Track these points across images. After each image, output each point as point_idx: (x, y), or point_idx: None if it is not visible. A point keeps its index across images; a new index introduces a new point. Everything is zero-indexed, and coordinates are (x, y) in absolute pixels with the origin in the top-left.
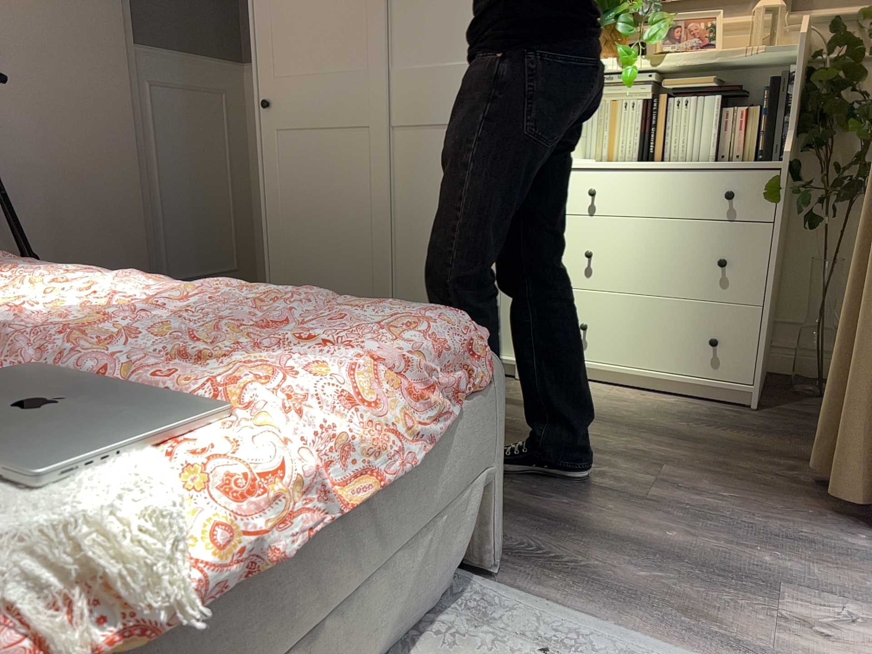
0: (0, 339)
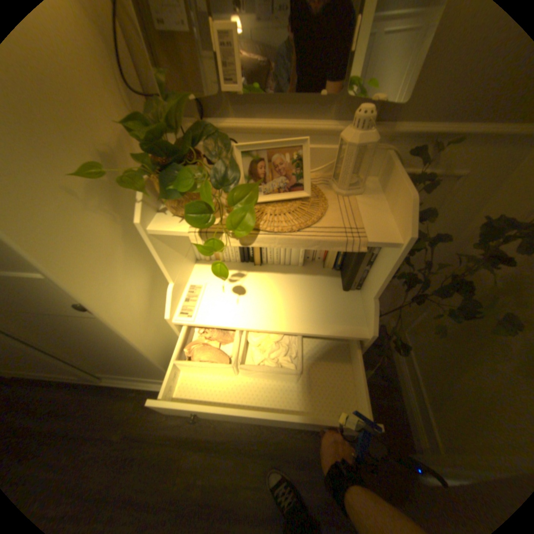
0: None
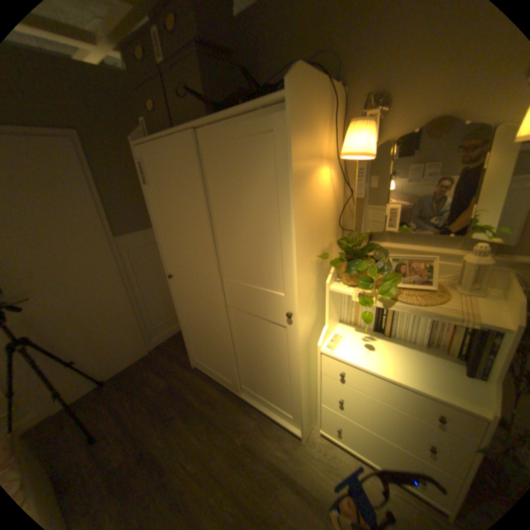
0: None
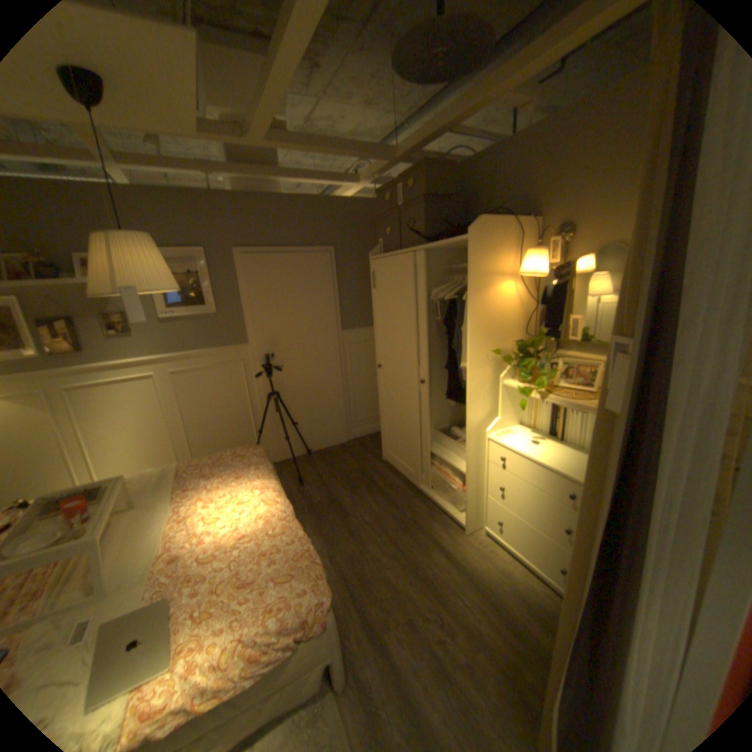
0: (192, 555)
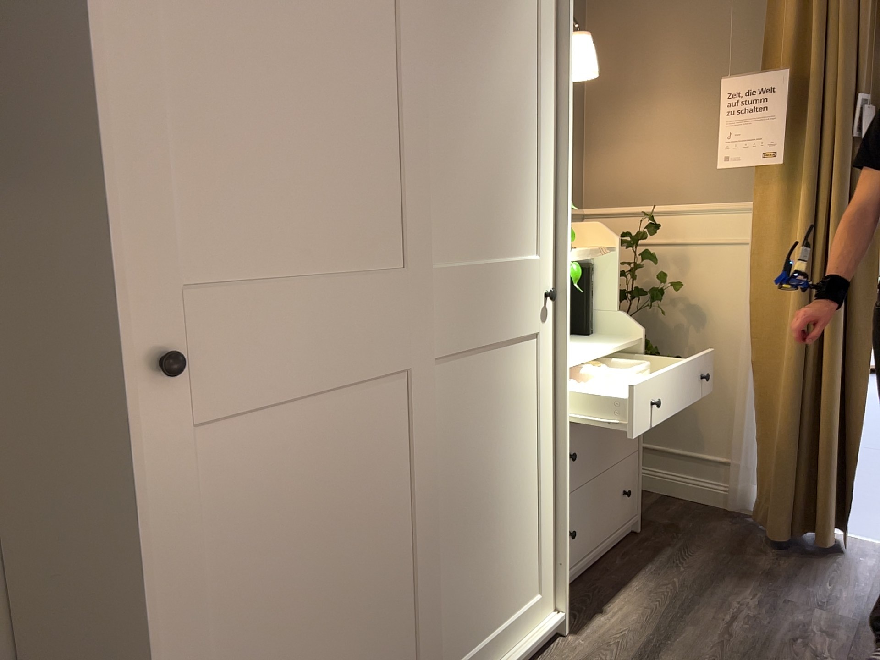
0: None
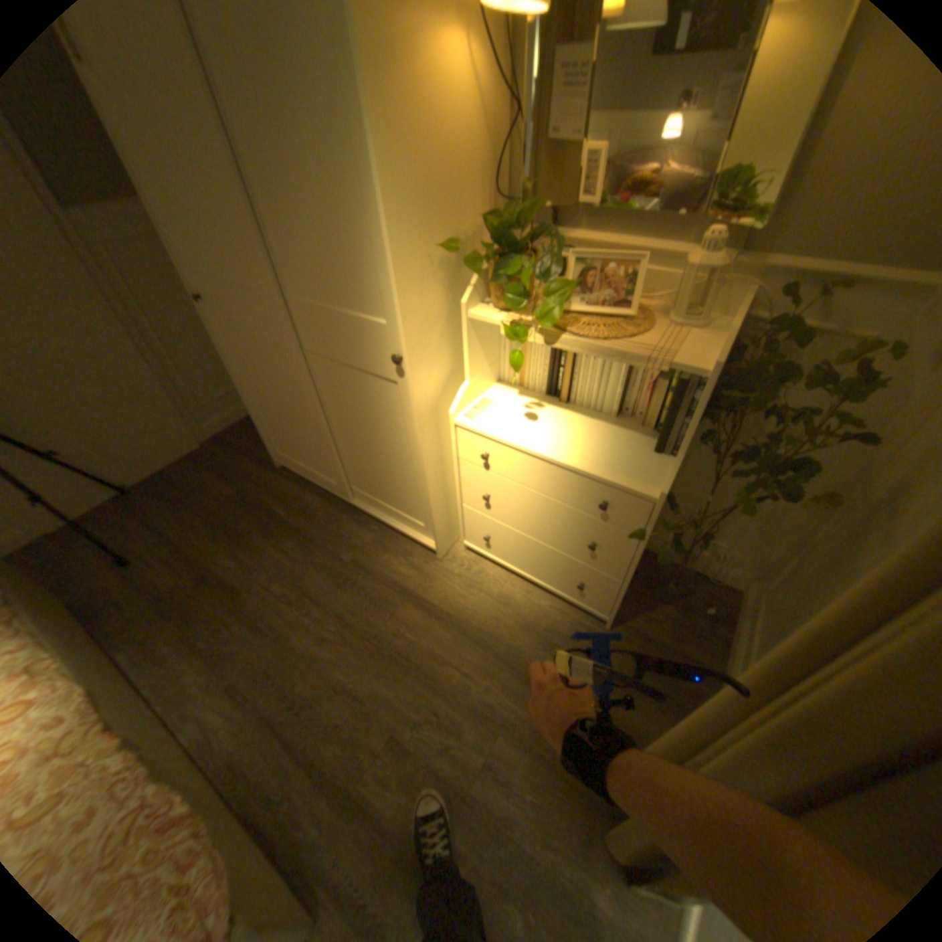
0: None
